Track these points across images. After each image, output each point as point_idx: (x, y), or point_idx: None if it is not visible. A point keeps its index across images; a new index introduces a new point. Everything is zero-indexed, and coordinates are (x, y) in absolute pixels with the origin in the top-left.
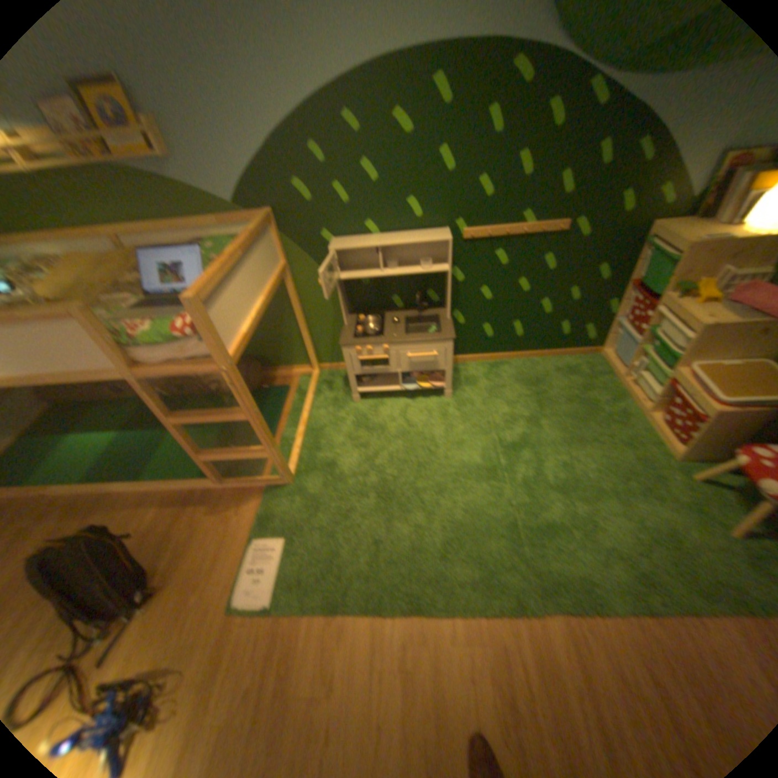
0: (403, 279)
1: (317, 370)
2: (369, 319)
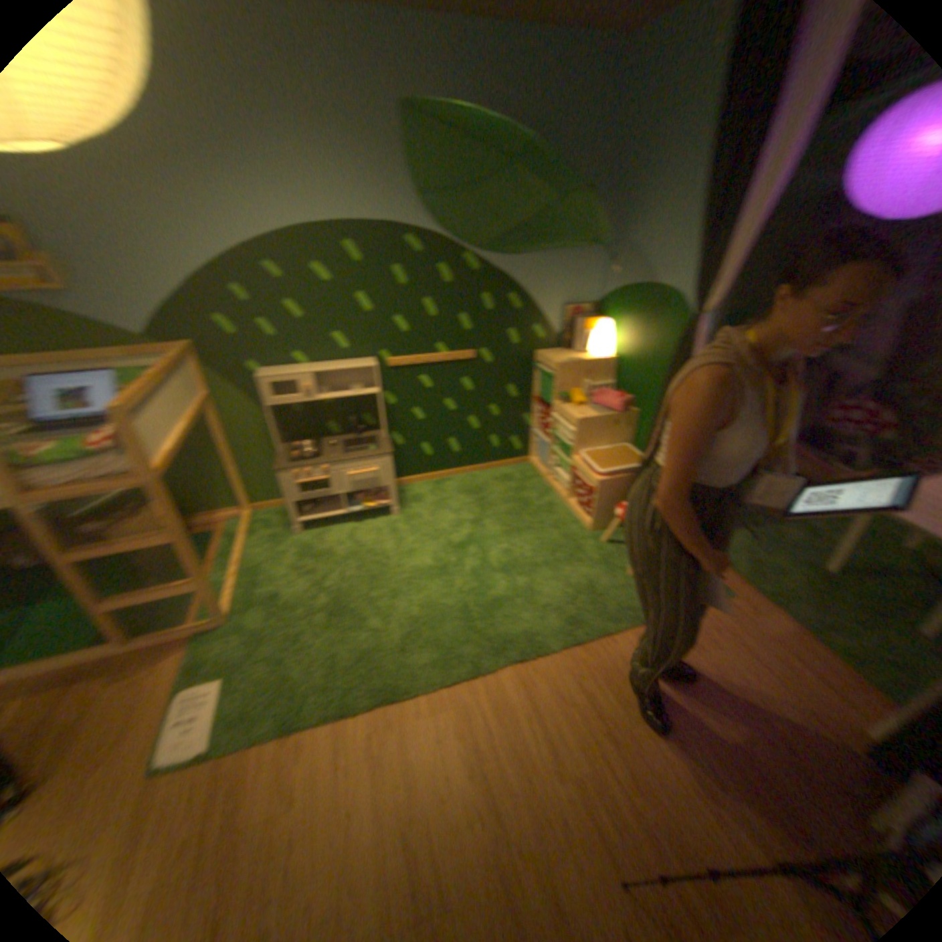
0: (339, 405)
1: (250, 508)
2: (307, 444)
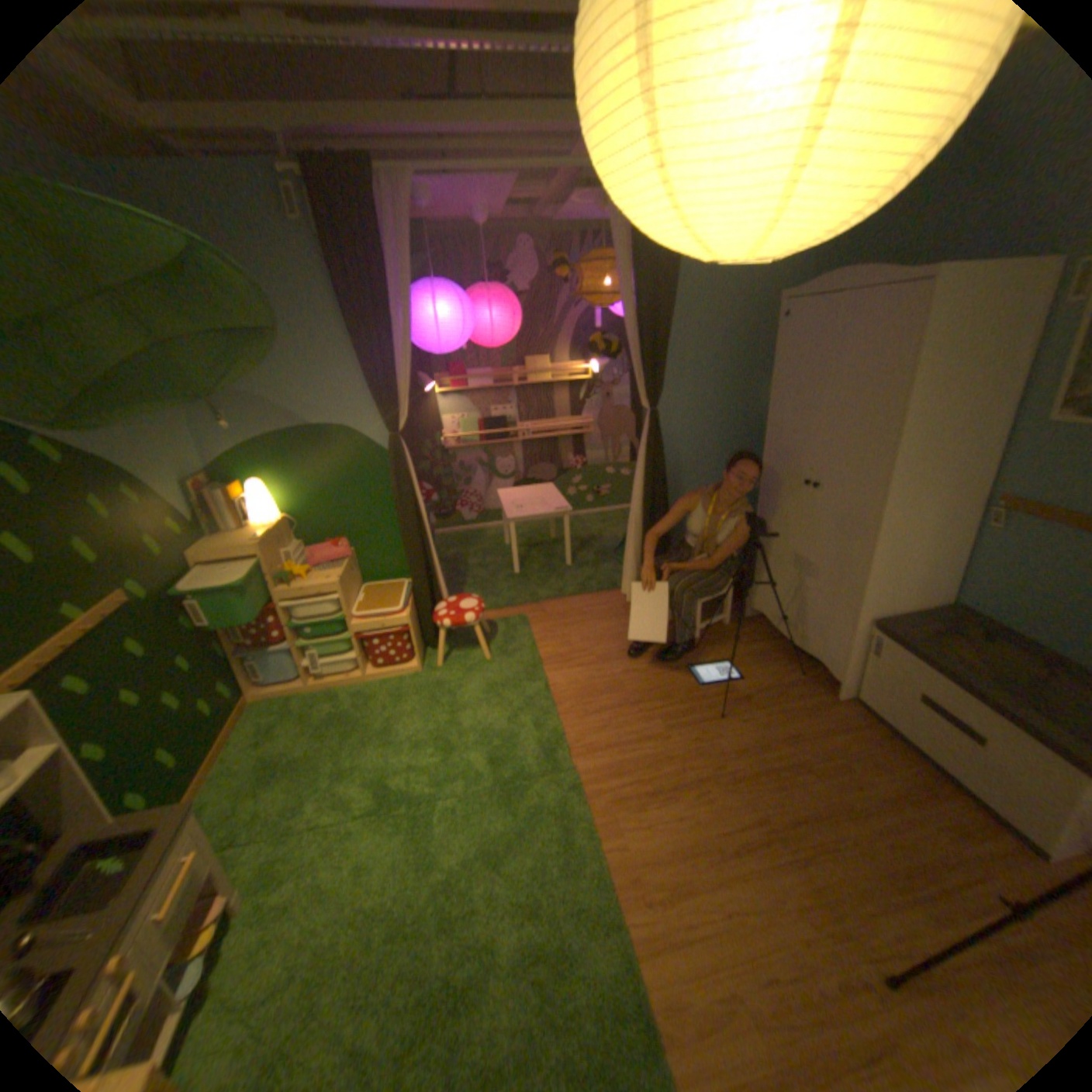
0: None
1: None
2: None
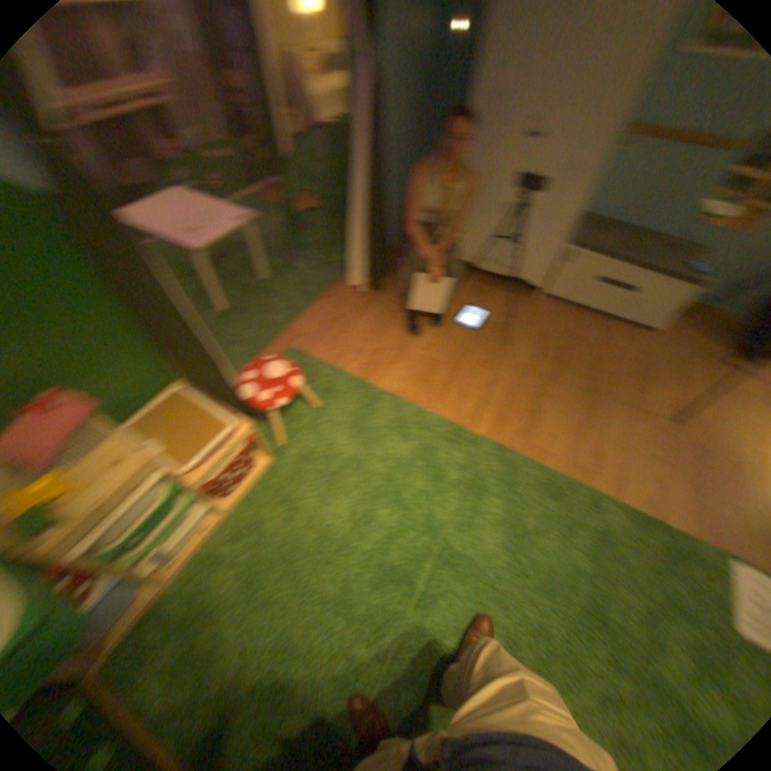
0: None
1: None
2: None
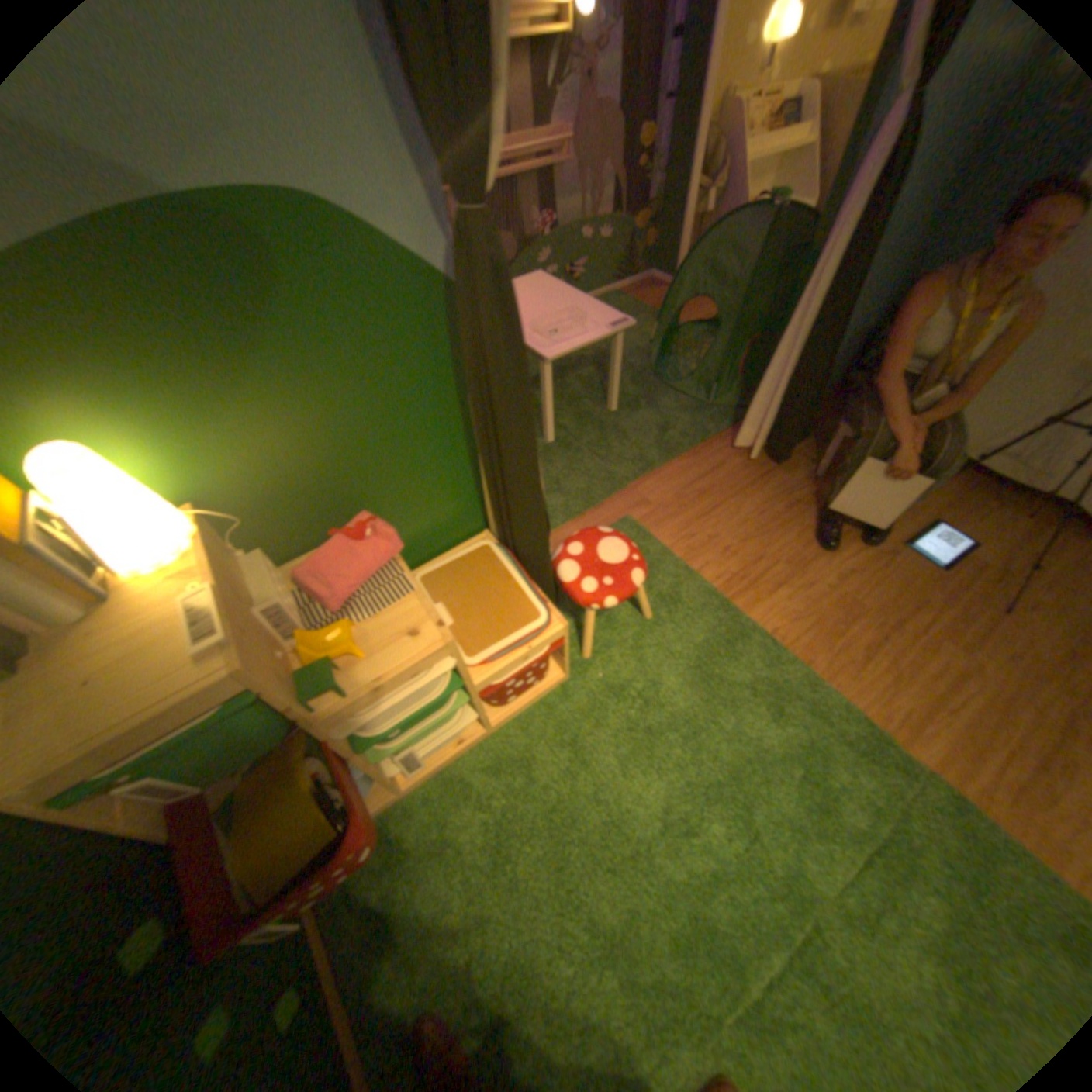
0: None
1: None
2: None
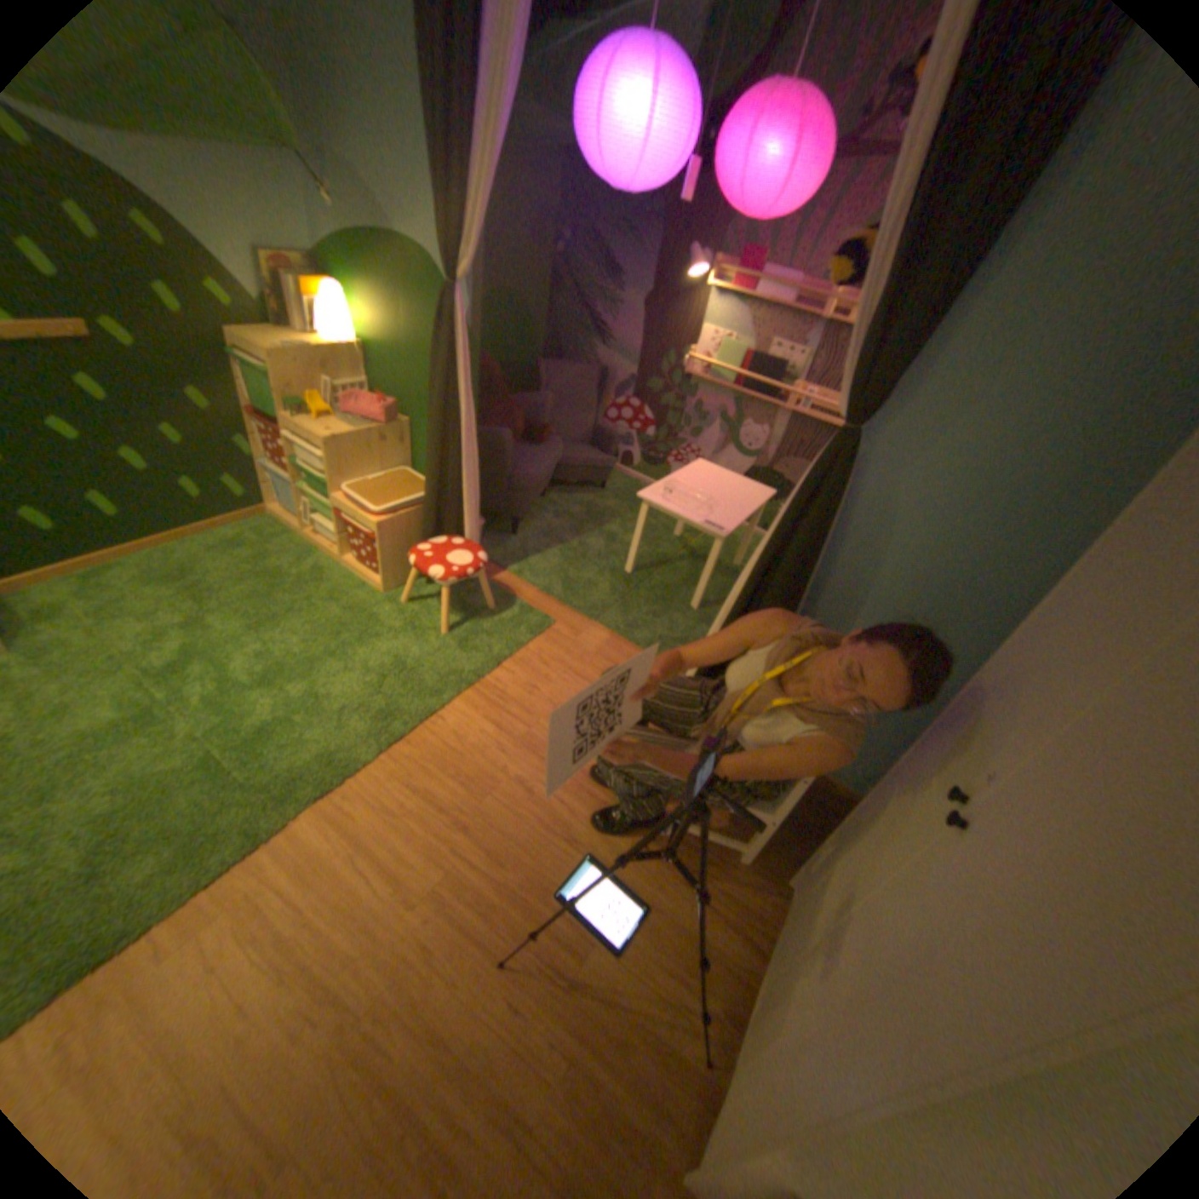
0: None
1: None
2: None
